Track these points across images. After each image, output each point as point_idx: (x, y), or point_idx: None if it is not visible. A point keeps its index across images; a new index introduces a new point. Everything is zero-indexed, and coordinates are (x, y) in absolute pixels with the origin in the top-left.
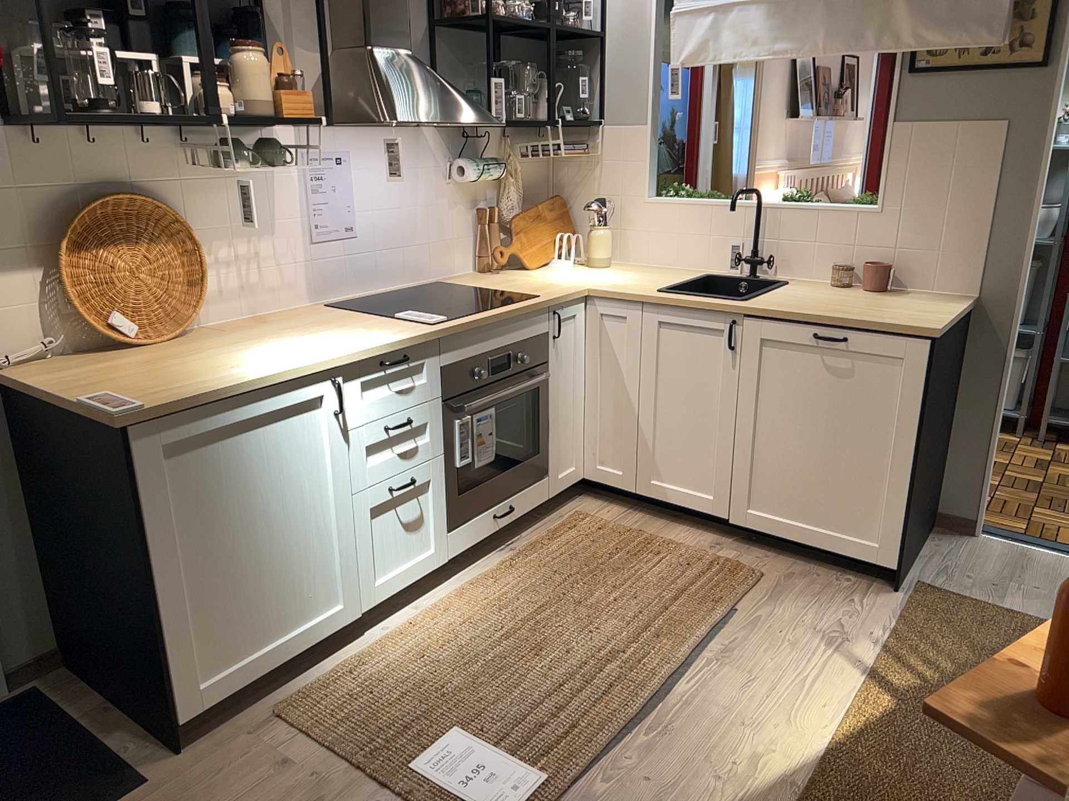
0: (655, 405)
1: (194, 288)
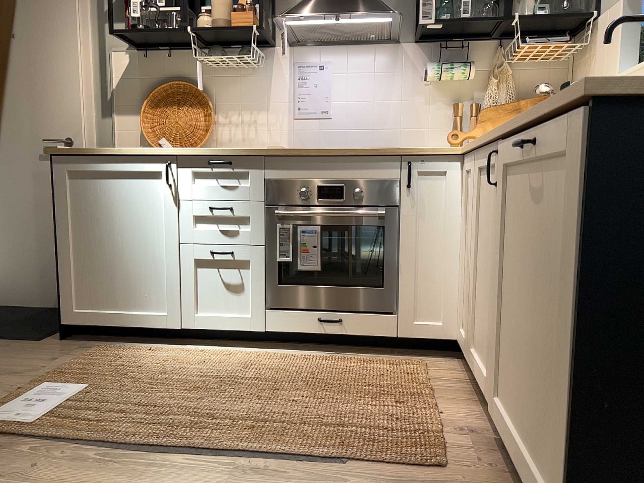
0: (476, 262)
1: (206, 132)
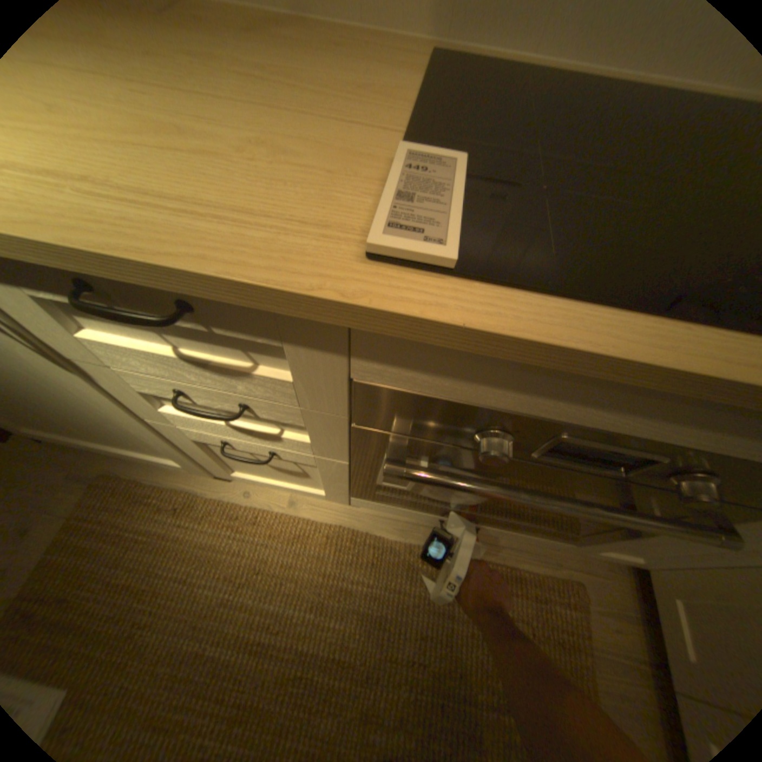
0: None
1: None
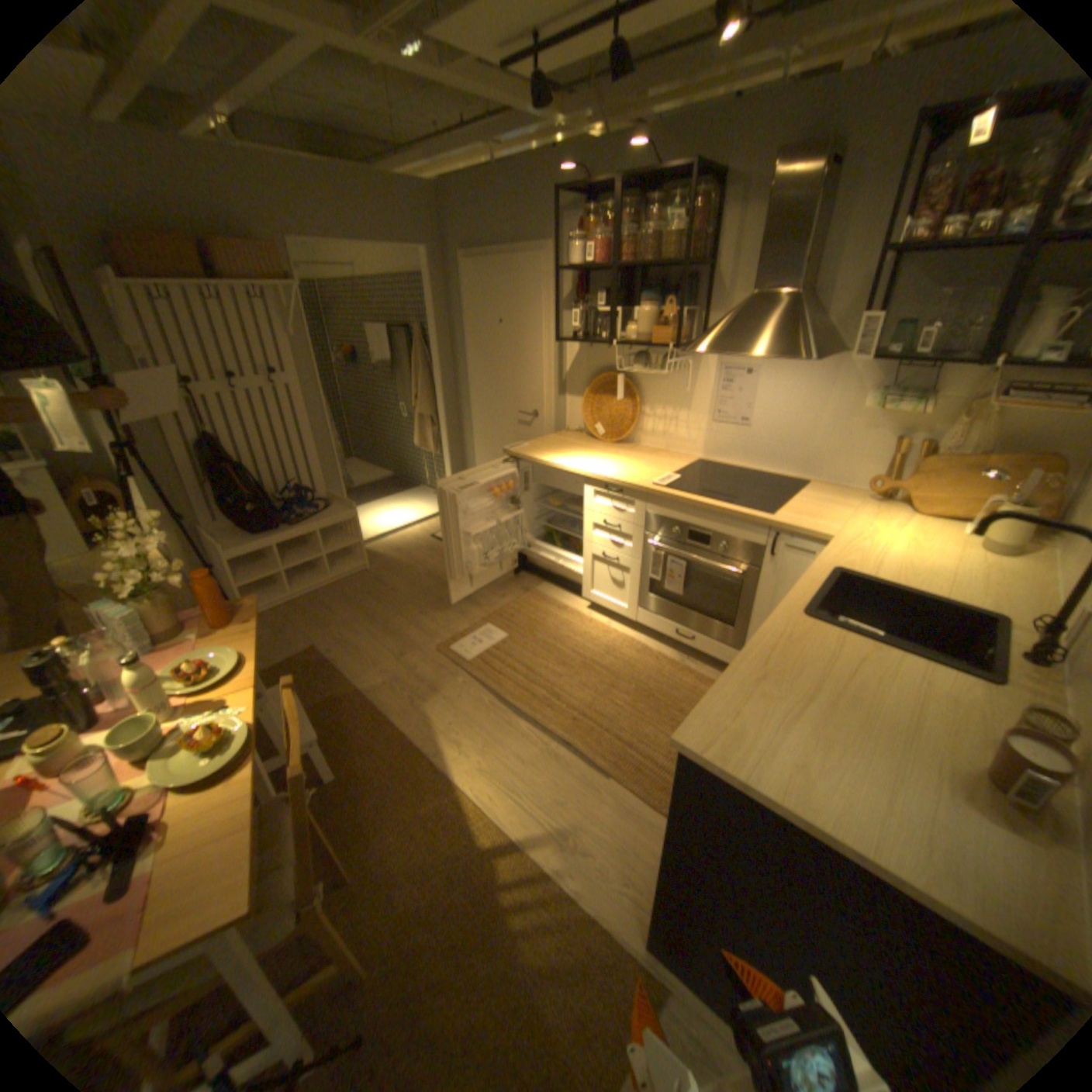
0: None
1: (632, 423)
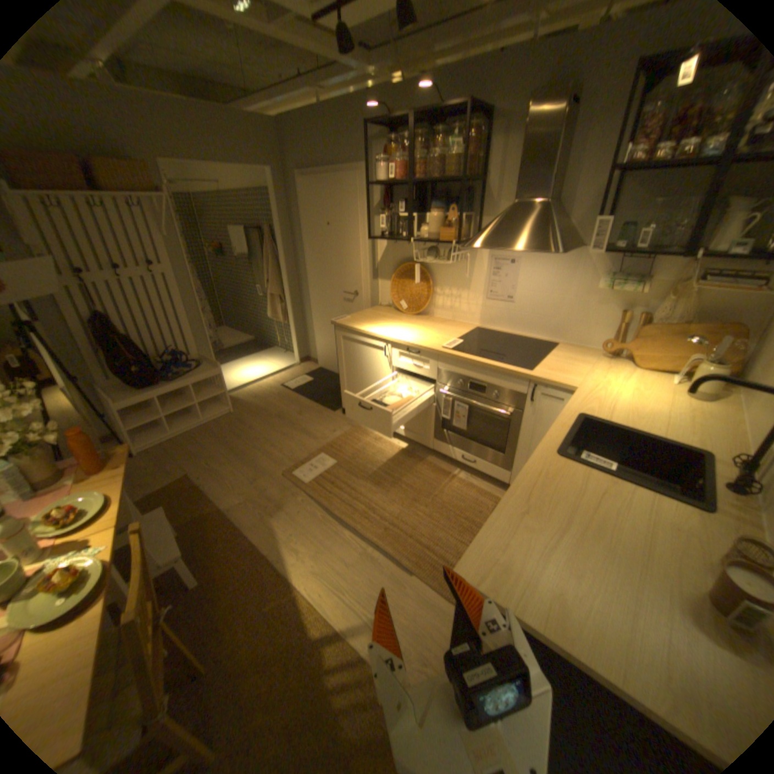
0: None
1: (427, 300)
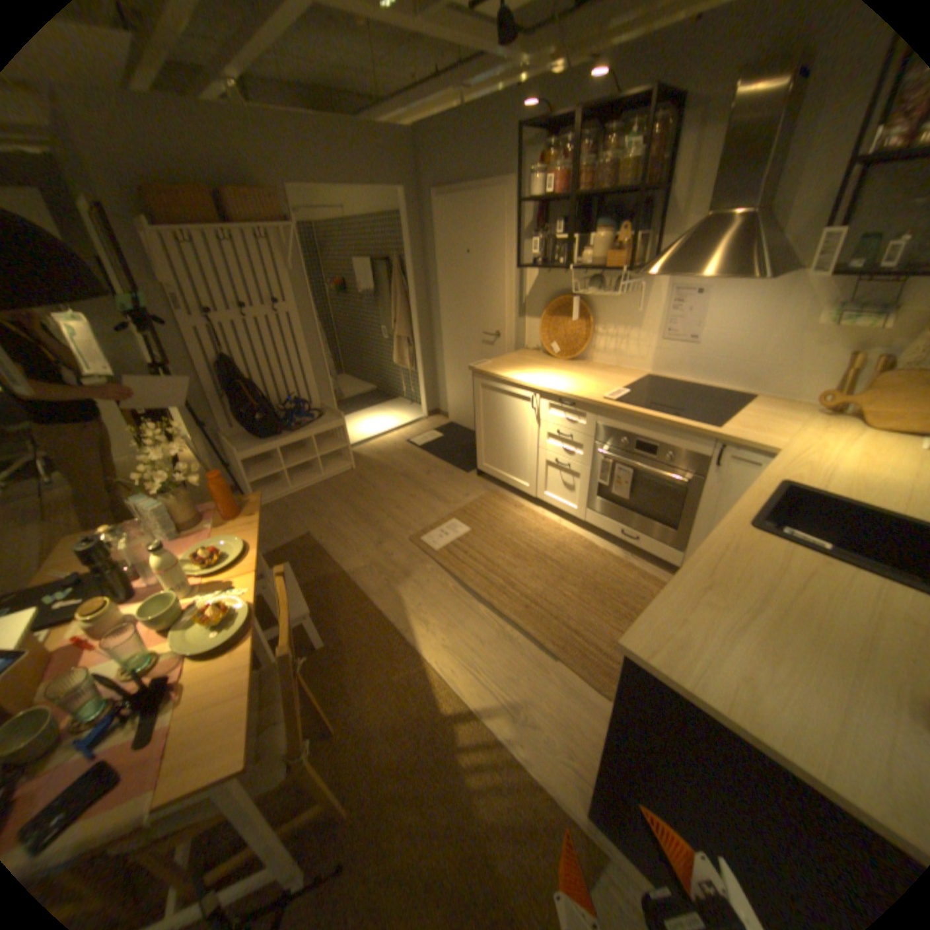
0: None
1: (586, 342)
